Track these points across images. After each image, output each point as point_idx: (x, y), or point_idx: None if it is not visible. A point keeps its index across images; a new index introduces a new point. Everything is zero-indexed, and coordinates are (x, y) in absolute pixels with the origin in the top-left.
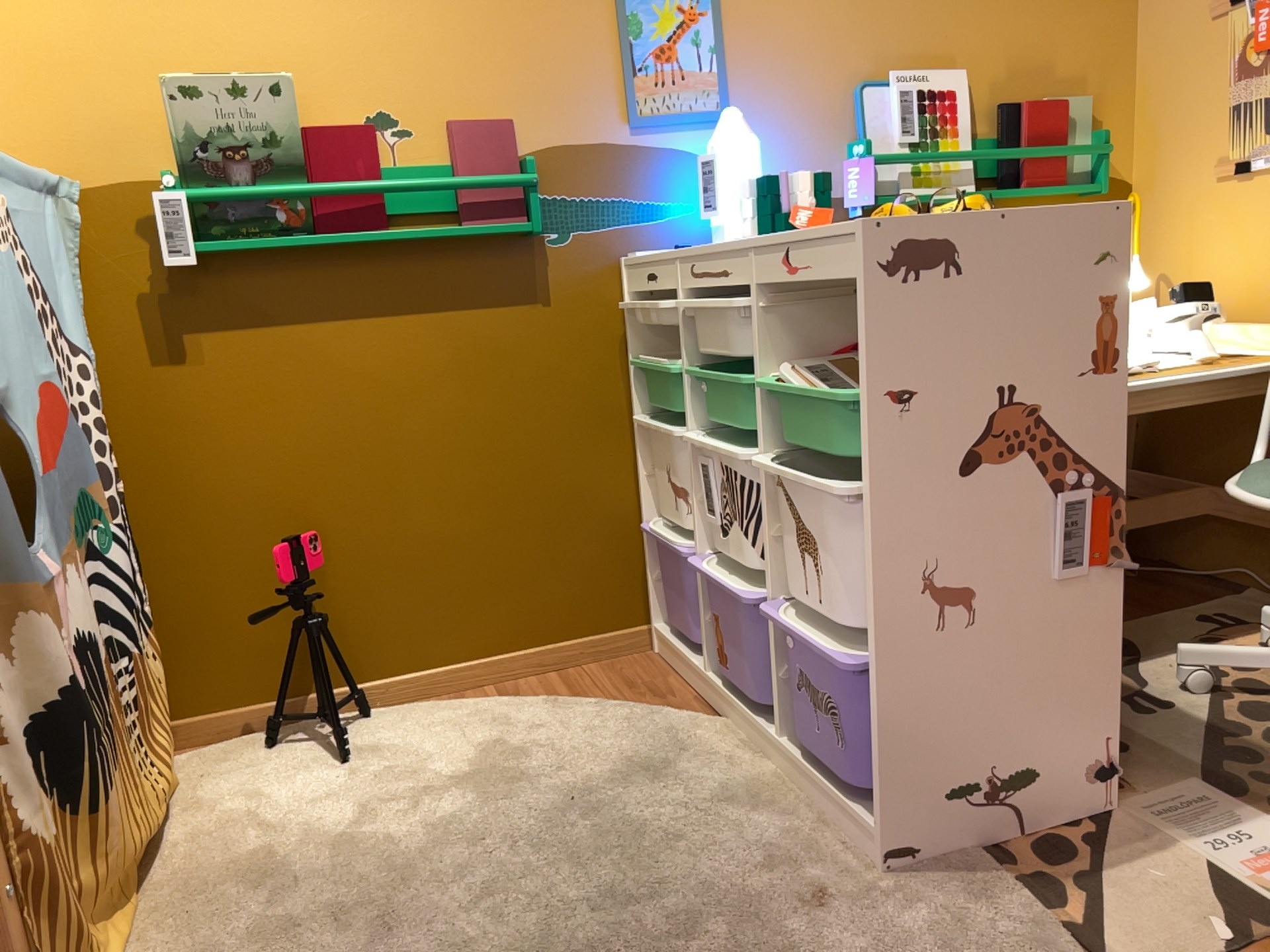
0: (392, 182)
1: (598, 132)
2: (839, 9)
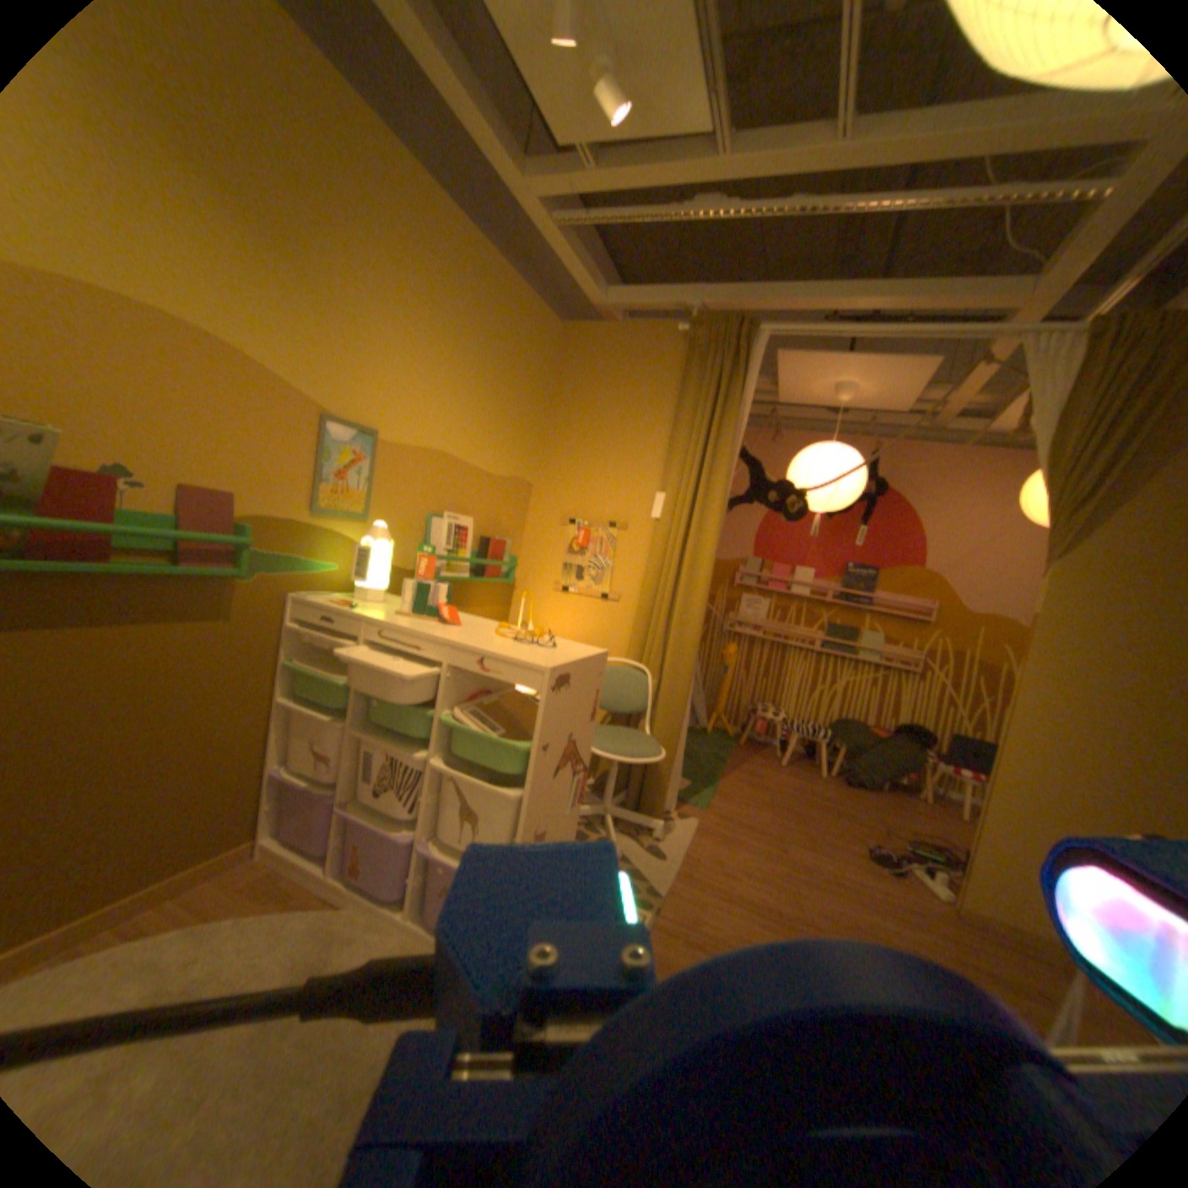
0: (120, 524)
1: (292, 514)
2: (429, 475)
